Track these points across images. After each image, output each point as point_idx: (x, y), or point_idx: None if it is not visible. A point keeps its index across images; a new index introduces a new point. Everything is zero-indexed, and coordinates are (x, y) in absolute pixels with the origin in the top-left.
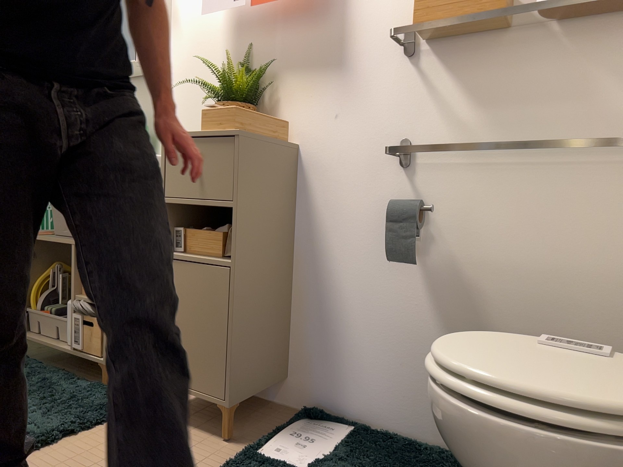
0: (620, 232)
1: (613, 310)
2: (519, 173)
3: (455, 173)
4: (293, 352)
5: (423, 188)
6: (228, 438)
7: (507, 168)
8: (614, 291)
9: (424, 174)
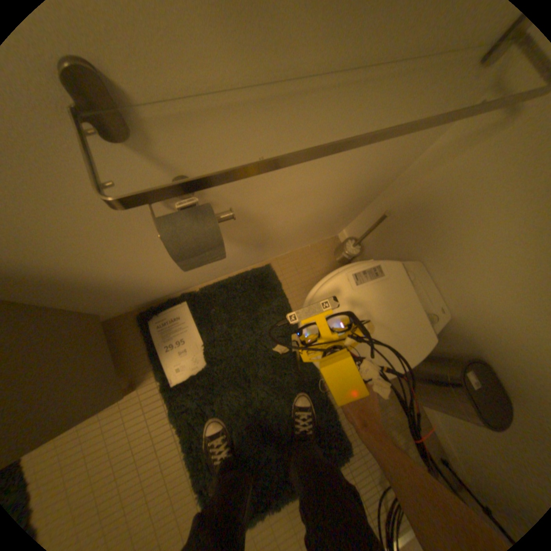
0: (400, 139)
1: (359, 188)
2: (344, 100)
3: (242, 121)
4: (90, 311)
5: (182, 158)
6: (133, 393)
7: (332, 97)
8: (367, 178)
9: (176, 136)
